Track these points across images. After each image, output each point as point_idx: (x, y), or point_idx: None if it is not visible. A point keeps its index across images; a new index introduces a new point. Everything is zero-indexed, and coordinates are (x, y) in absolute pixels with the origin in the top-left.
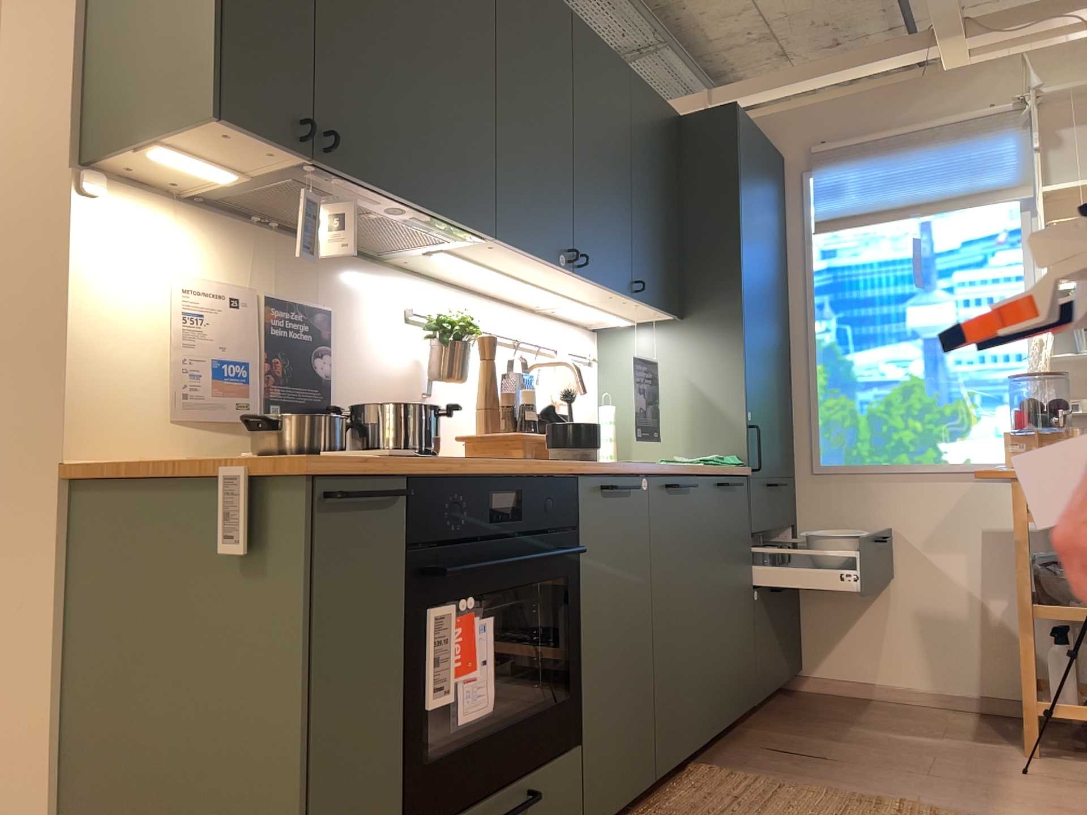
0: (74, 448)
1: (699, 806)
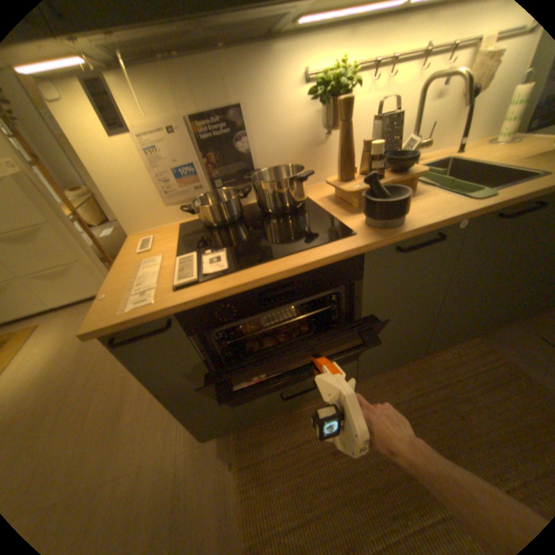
0: (127, 229)
1: (450, 369)
